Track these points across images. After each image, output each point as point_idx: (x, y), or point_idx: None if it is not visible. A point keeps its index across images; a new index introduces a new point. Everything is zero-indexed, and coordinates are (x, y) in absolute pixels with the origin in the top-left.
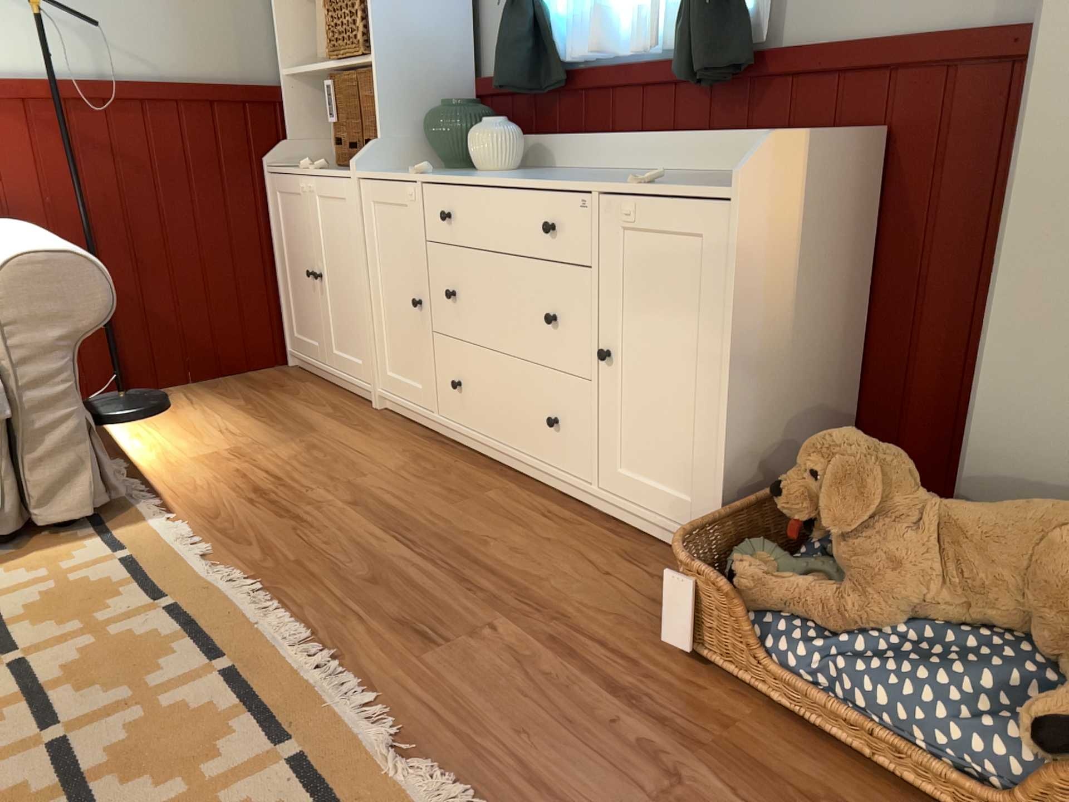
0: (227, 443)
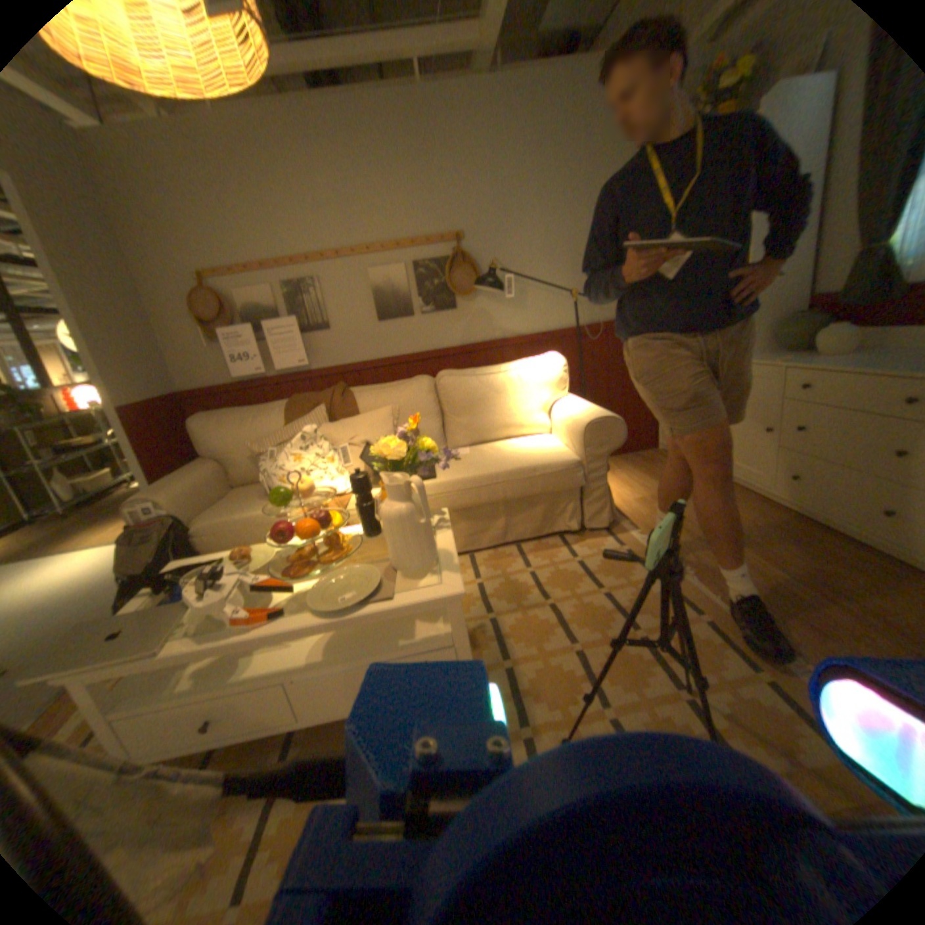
0: (647, 492)
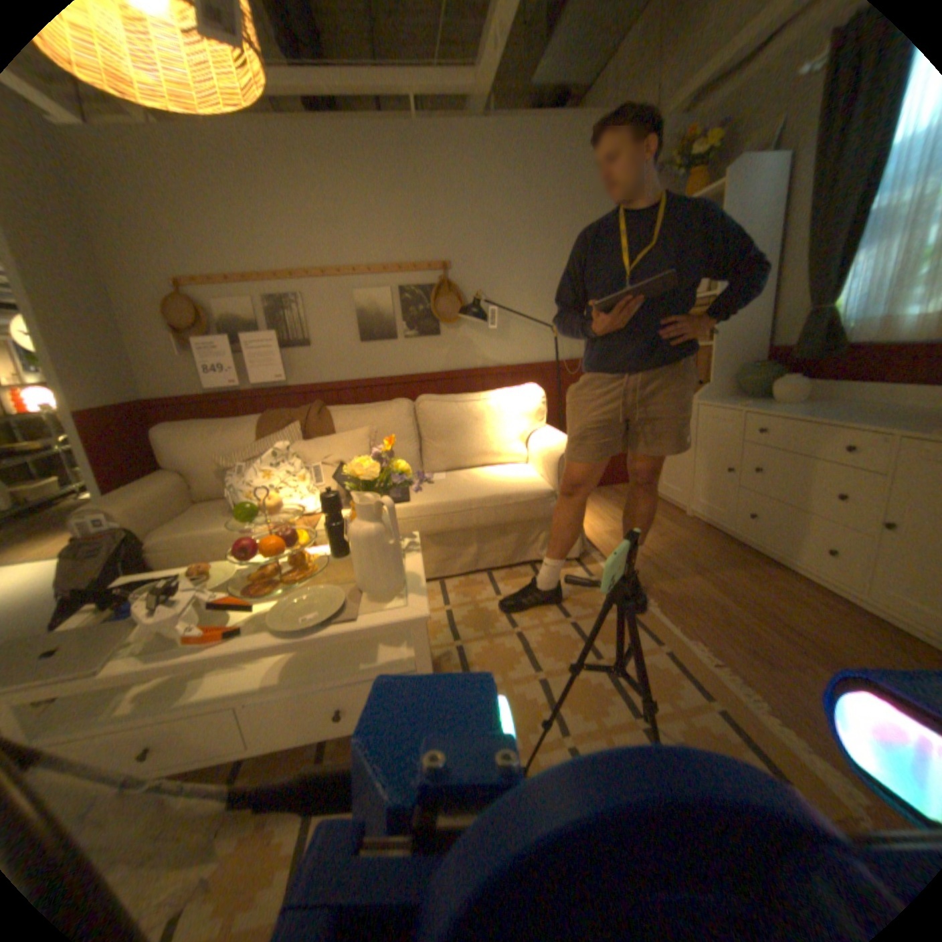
0: (618, 525)
